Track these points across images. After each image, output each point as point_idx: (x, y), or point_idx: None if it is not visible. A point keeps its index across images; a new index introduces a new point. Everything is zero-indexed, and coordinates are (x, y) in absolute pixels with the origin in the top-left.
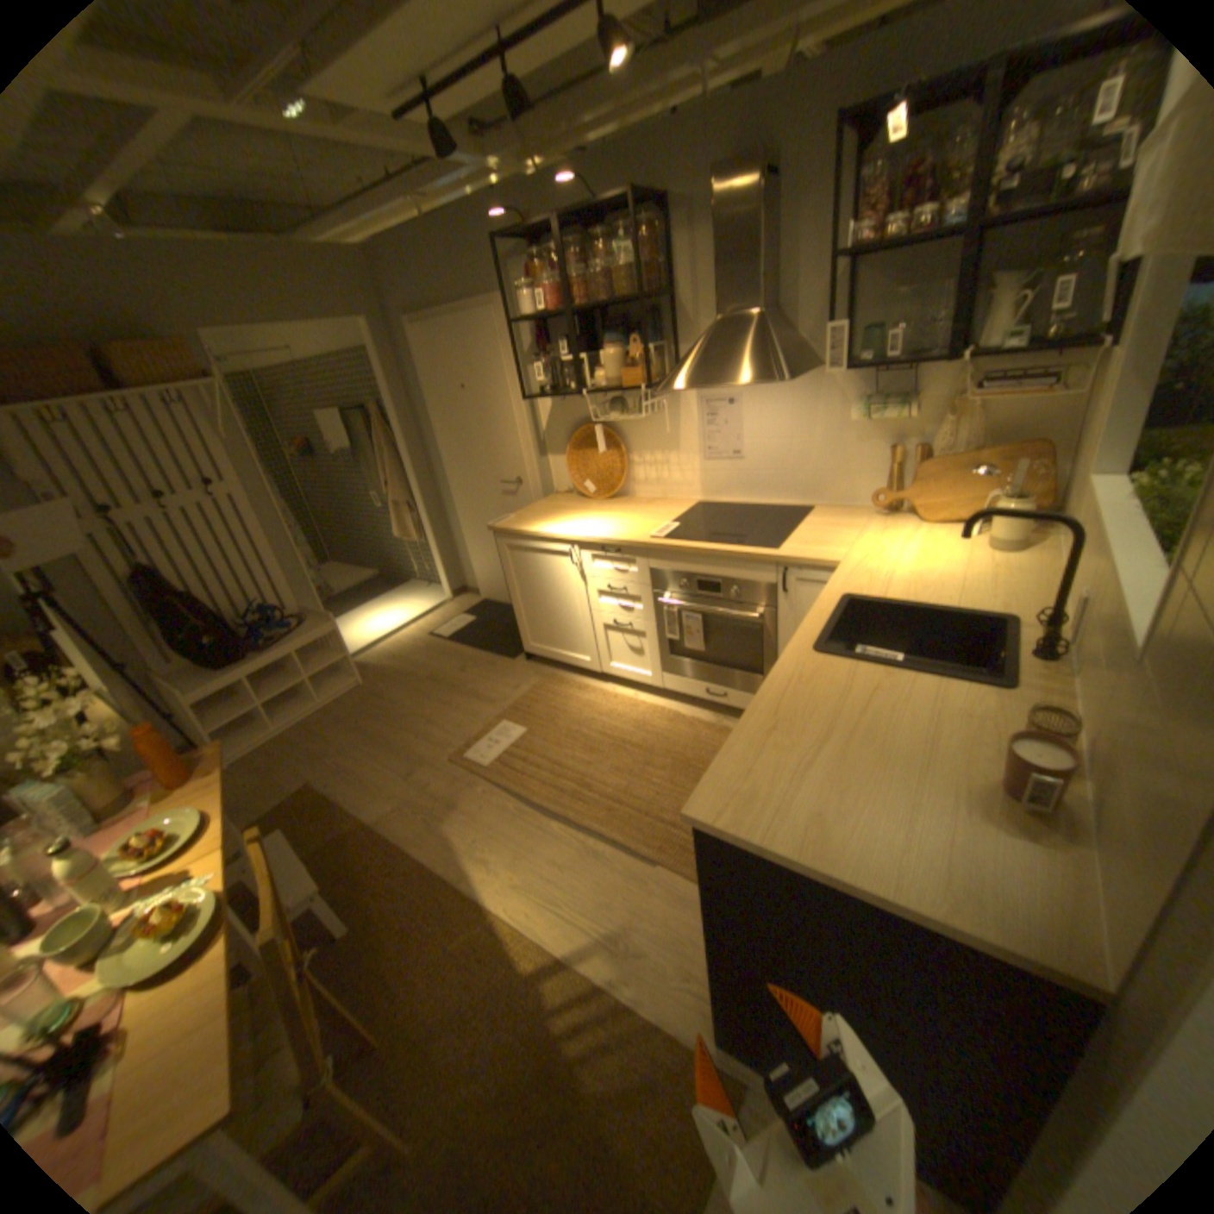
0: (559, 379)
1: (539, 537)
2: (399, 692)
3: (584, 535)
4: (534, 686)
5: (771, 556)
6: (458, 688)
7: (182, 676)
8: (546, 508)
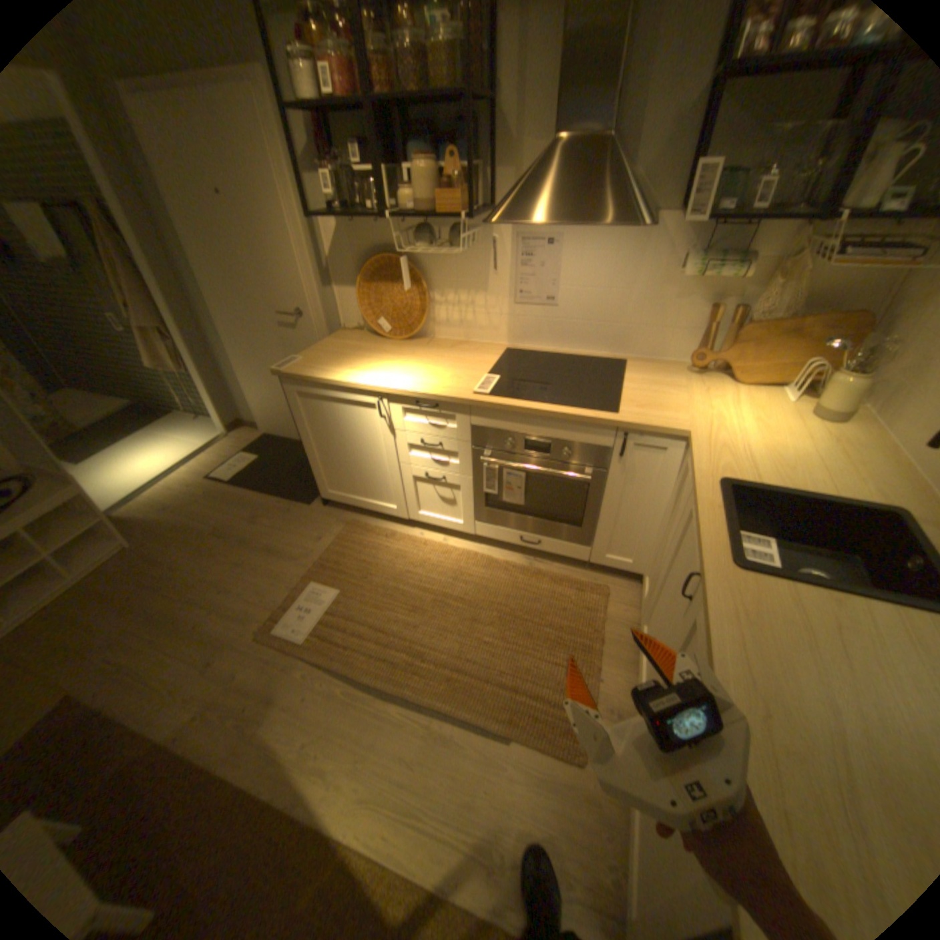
0: (346, 194)
1: (339, 385)
2: (179, 553)
3: (396, 386)
4: (338, 537)
5: (615, 422)
6: (251, 544)
7: None
8: (339, 348)
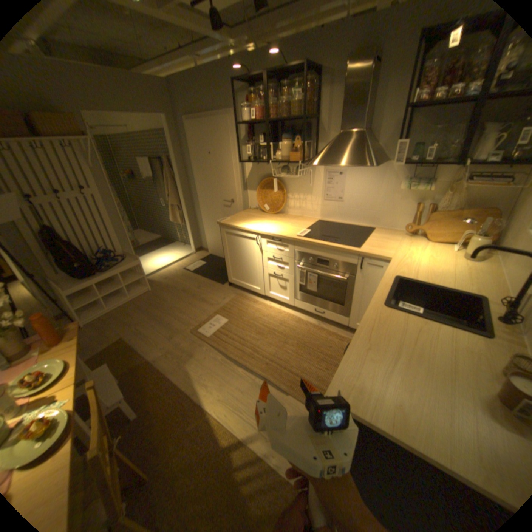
0: (257, 154)
1: (242, 229)
2: (168, 296)
3: (264, 231)
4: (232, 299)
5: (357, 251)
6: (196, 296)
7: (63, 281)
8: (245, 215)
